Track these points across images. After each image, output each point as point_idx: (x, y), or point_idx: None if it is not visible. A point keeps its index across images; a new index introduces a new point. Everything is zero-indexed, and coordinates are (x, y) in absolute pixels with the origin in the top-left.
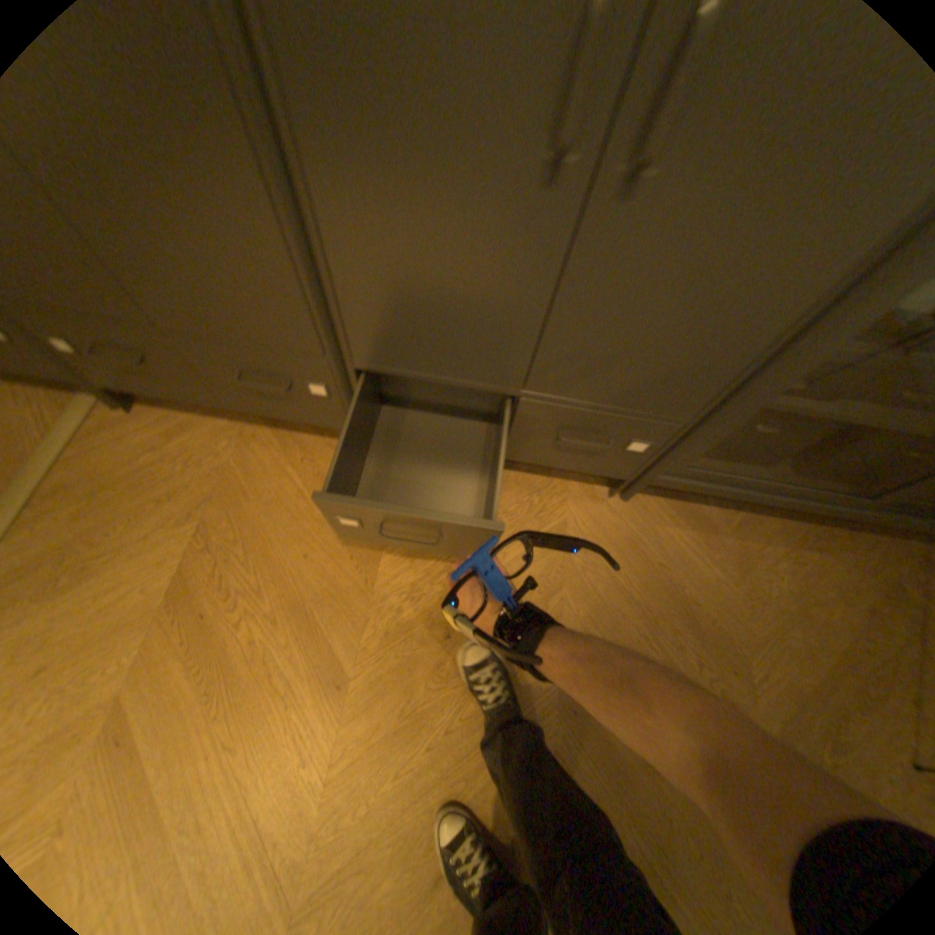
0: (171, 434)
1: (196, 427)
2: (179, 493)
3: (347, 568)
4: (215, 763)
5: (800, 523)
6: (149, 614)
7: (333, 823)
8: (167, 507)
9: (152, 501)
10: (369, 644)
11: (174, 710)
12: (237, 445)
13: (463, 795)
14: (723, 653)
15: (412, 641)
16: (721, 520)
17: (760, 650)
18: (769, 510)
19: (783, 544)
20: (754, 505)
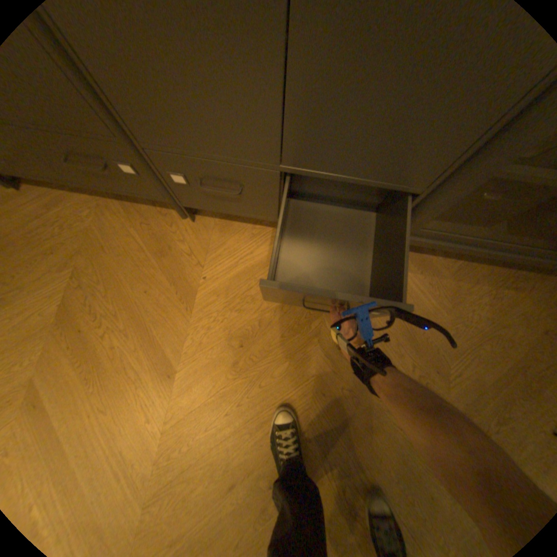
0: (50, 207)
1: (66, 202)
2: (59, 249)
3: (173, 300)
4: (94, 419)
5: (503, 268)
6: (46, 329)
7: (167, 455)
8: (52, 259)
9: (42, 254)
10: (188, 350)
11: (67, 388)
12: (95, 214)
13: (248, 442)
14: (431, 359)
15: (217, 348)
16: (443, 266)
17: (458, 357)
18: (481, 259)
19: (487, 284)
20: (470, 255)
